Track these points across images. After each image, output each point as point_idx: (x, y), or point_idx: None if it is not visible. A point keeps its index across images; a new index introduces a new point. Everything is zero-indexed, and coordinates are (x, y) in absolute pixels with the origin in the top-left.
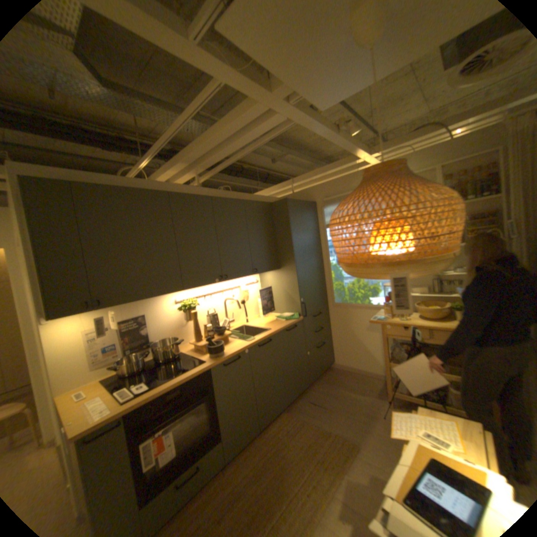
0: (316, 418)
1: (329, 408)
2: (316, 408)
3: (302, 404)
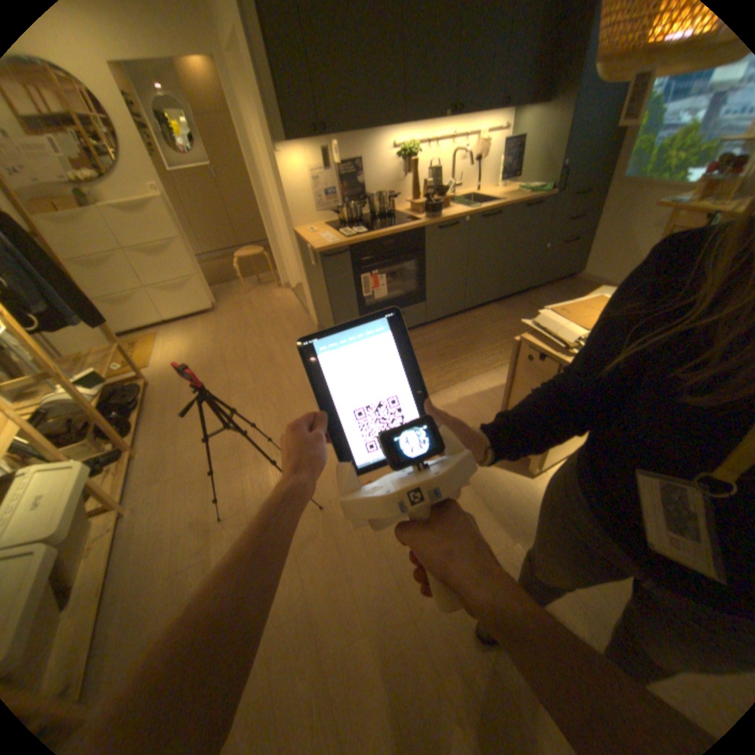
0: (527, 314)
1: None
2: (531, 307)
3: (517, 302)
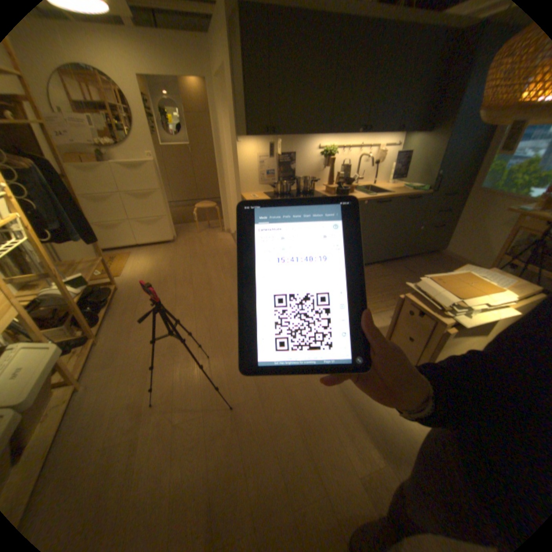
0: (403, 275)
1: (418, 274)
2: (406, 270)
3: (396, 265)
